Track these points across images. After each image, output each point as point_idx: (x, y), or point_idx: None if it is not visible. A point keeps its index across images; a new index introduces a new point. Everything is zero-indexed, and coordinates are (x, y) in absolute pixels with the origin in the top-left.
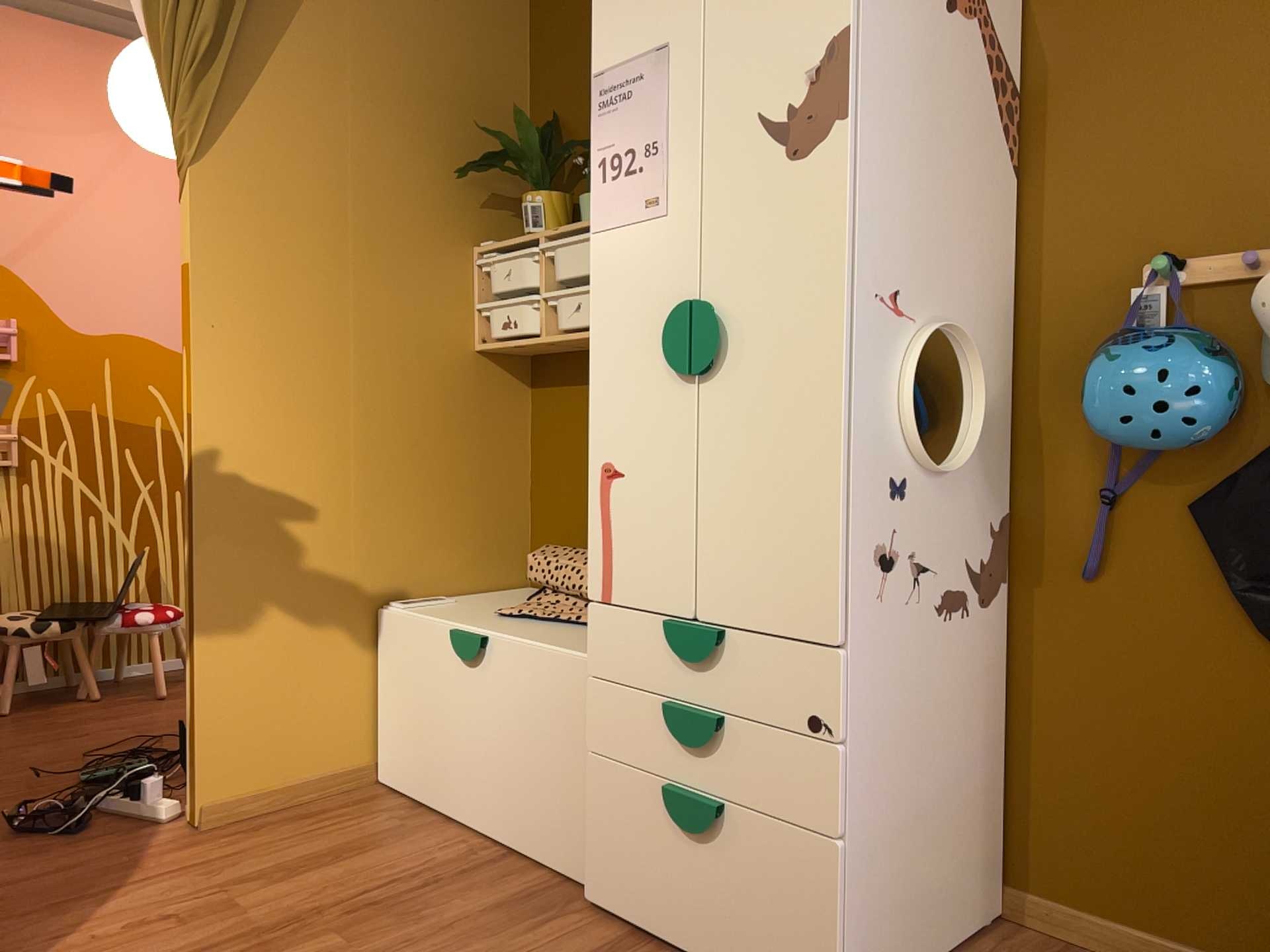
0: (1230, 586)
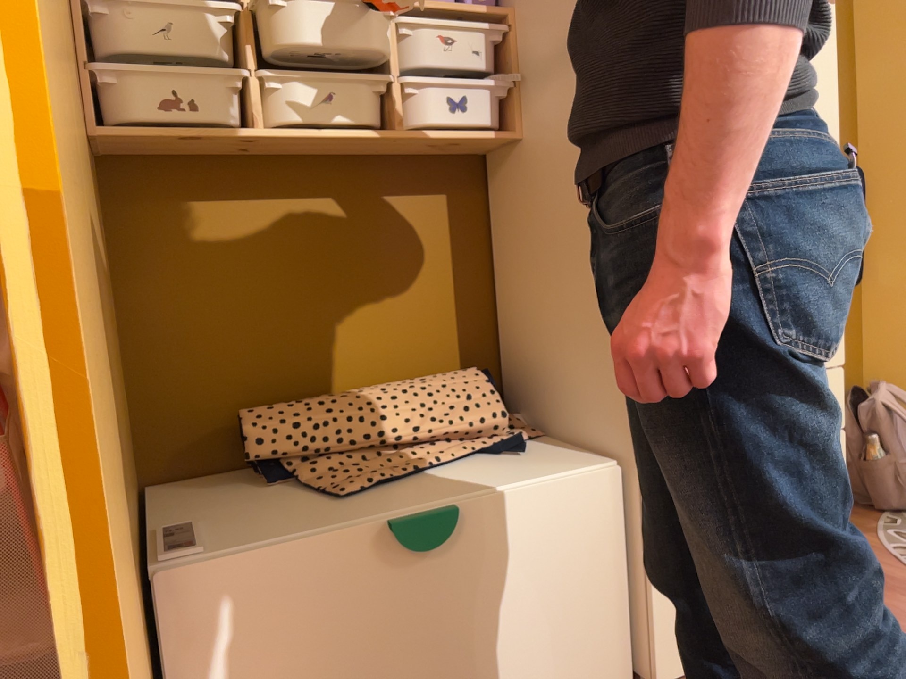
0: None
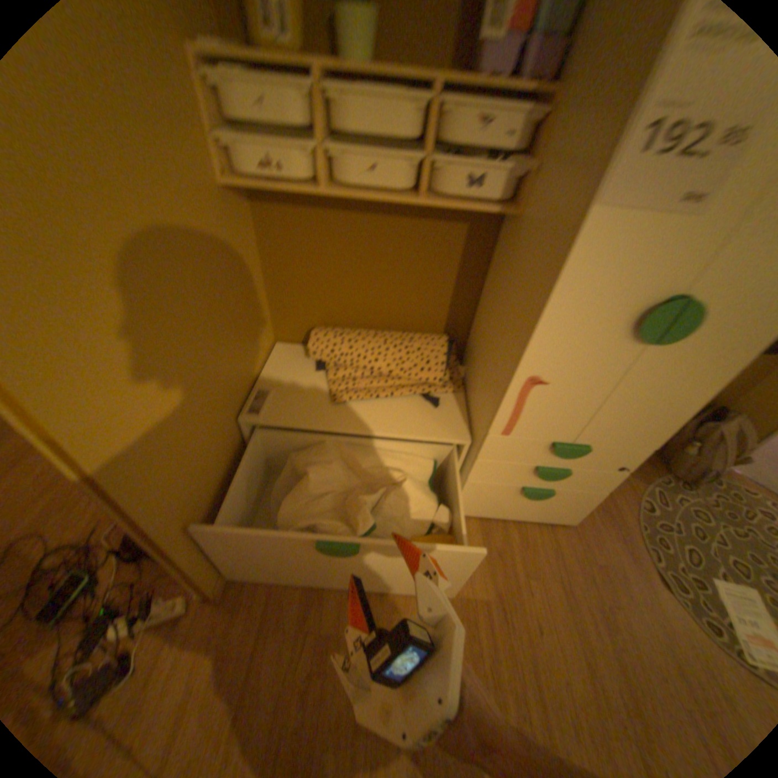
0: None
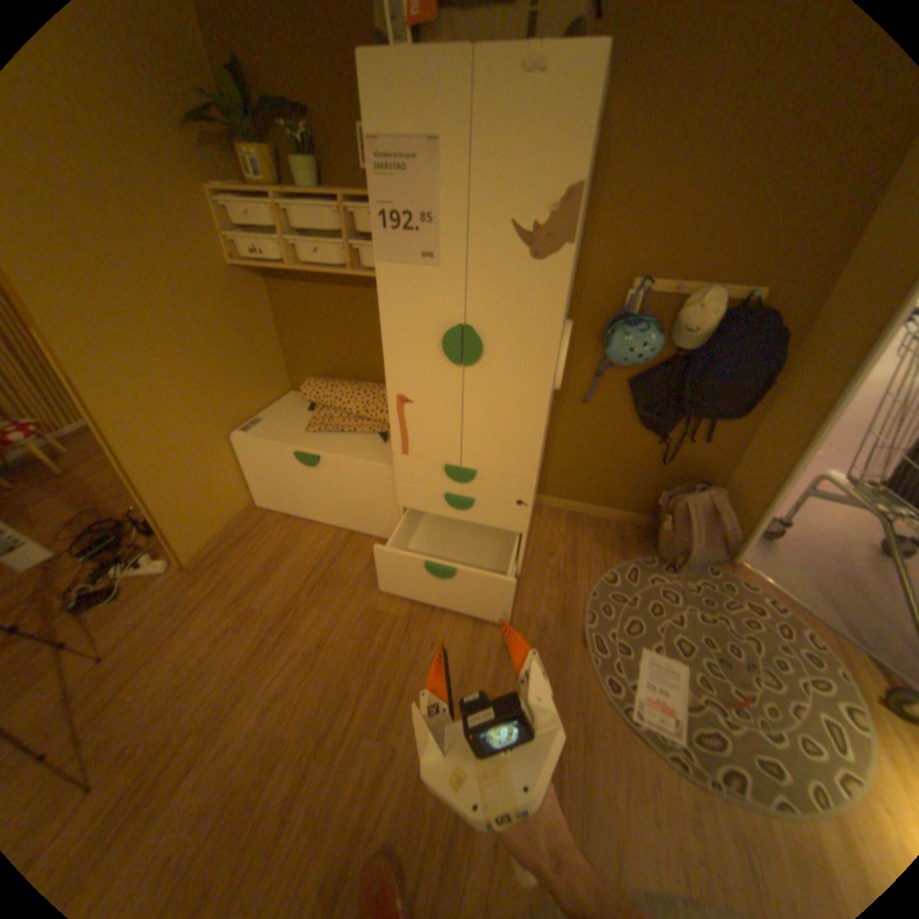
0: (636, 411)
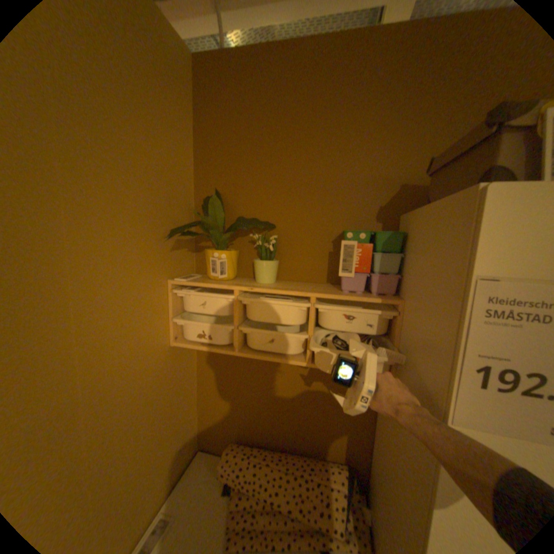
0: None
